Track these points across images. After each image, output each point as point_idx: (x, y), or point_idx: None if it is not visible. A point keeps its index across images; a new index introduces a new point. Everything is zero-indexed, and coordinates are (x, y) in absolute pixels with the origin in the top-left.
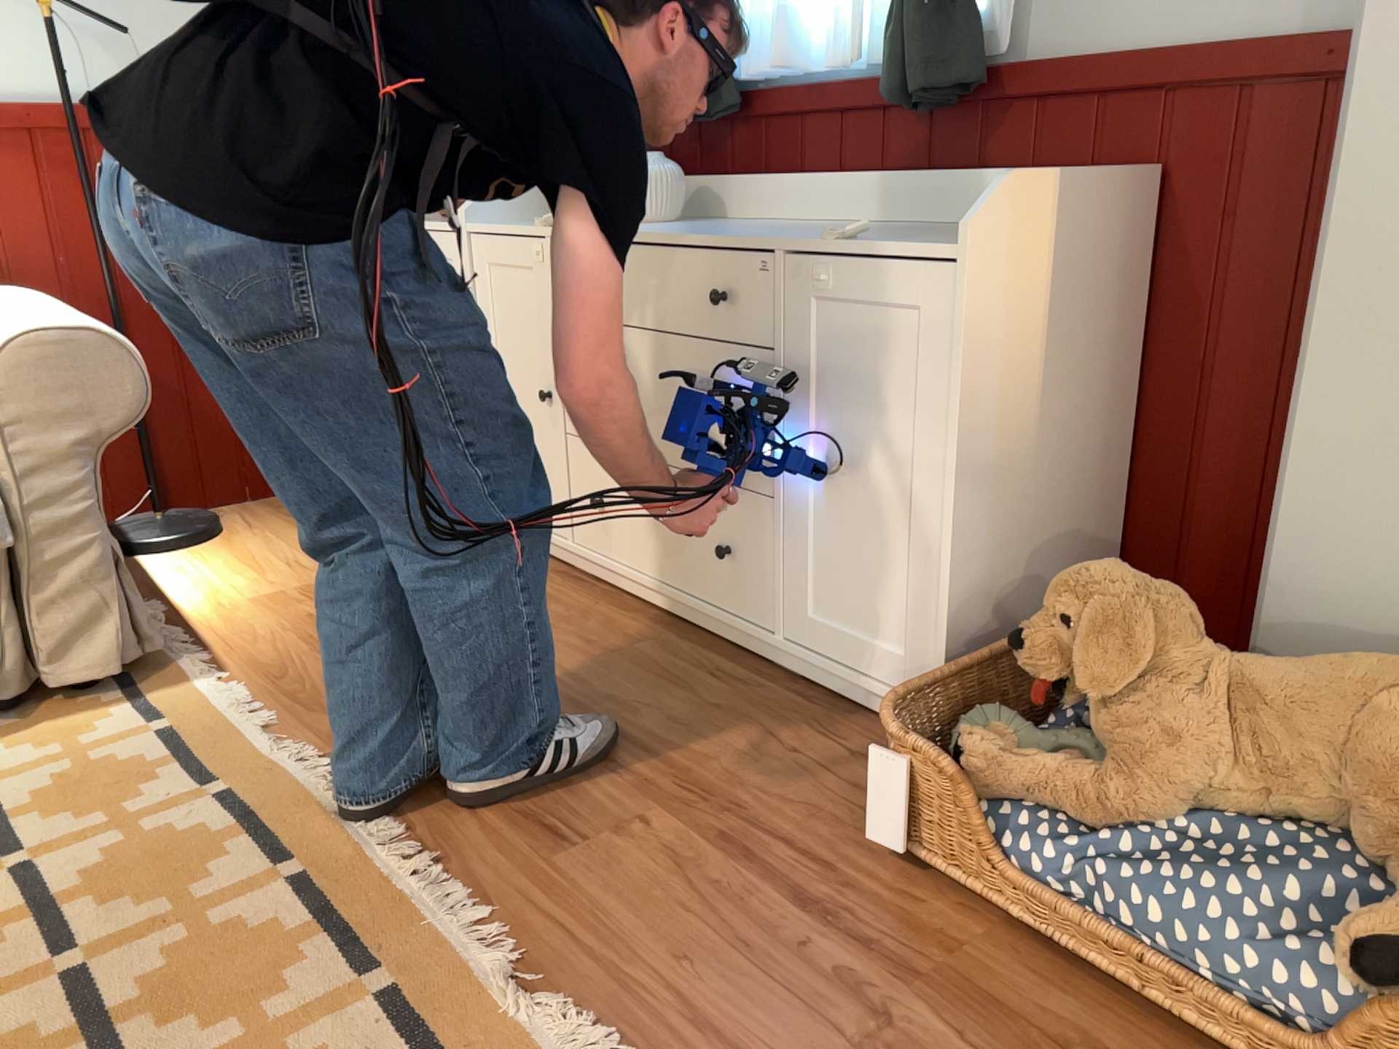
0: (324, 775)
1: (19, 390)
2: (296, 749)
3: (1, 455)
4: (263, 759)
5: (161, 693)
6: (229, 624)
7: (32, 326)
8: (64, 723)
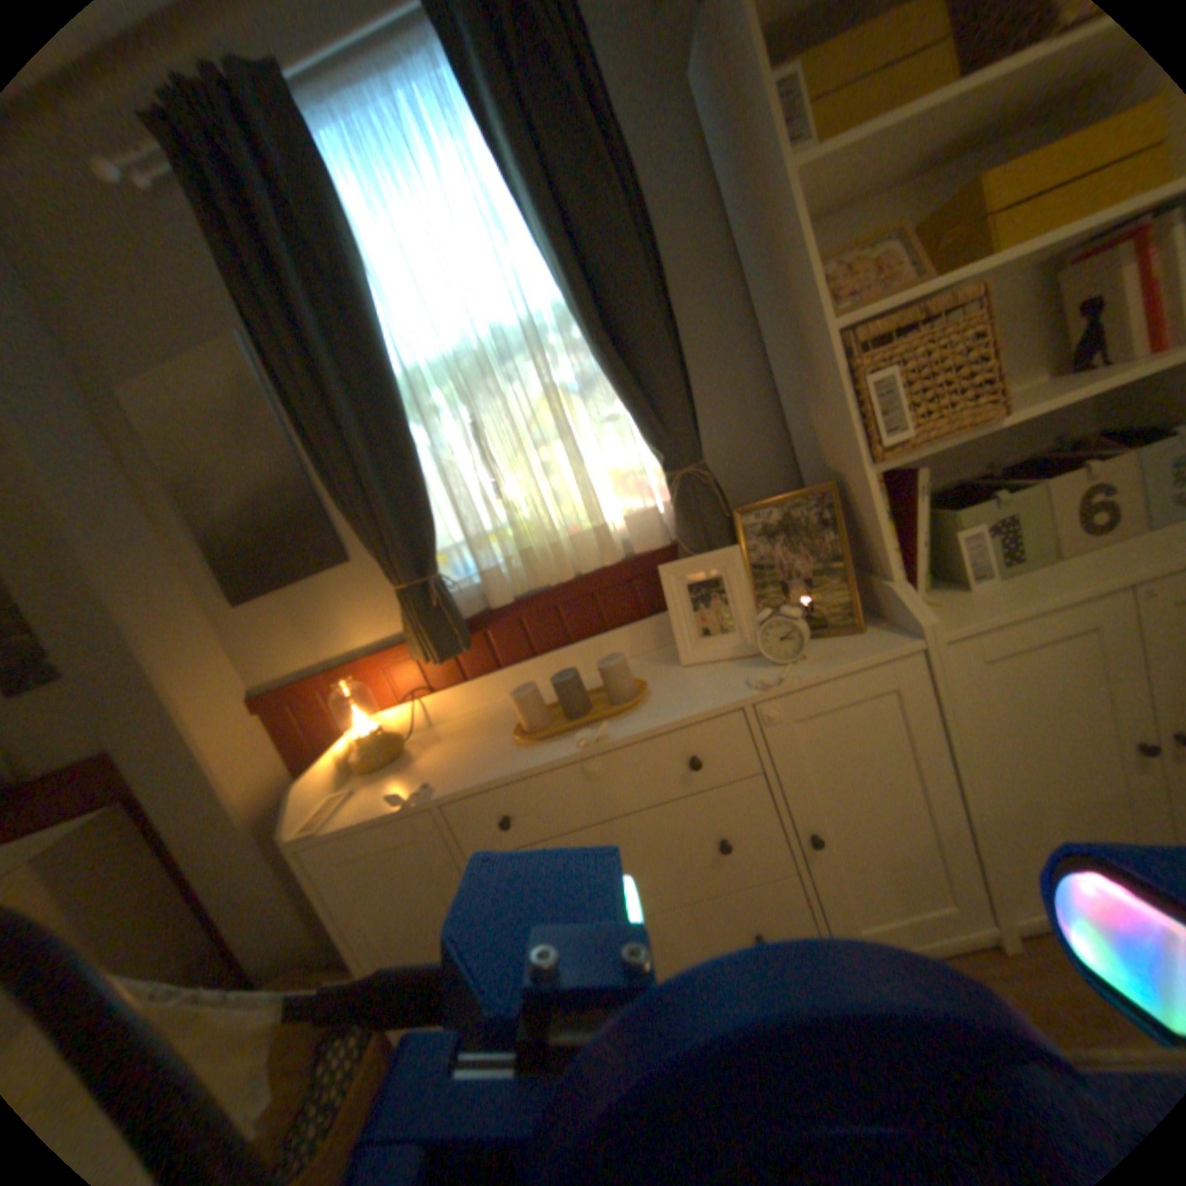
0: None
1: None
2: None
3: None
4: None
5: None
6: None
7: None
8: None
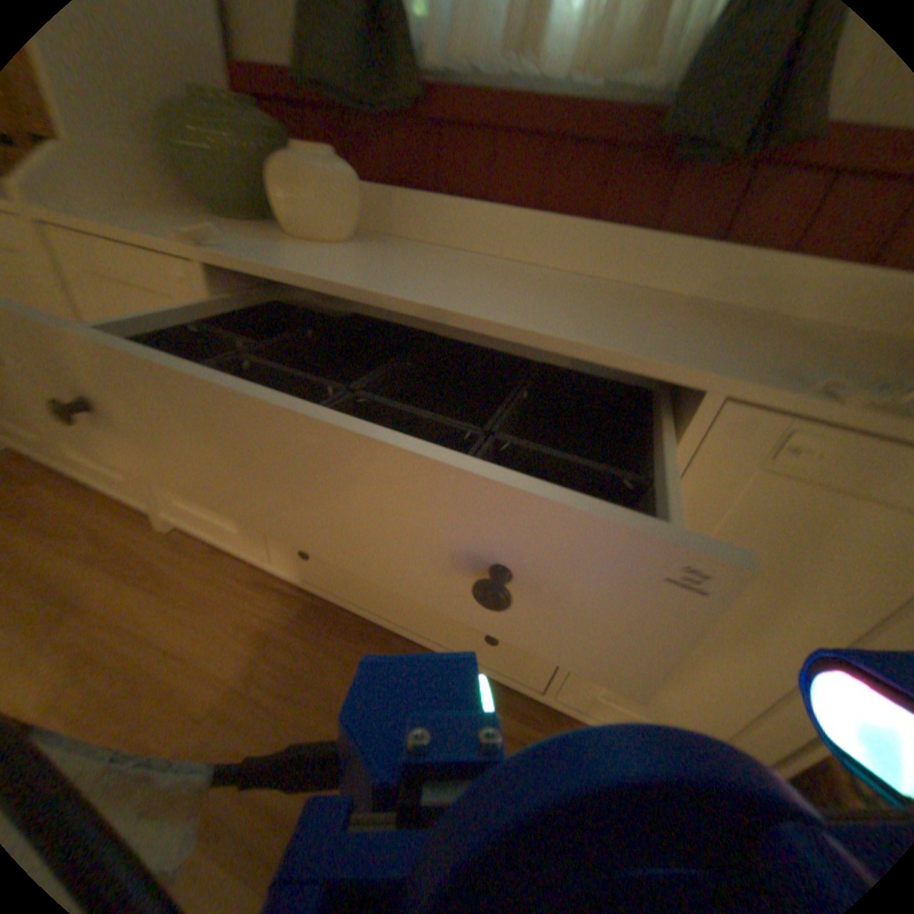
0: None
1: None
2: None
3: None
4: None
5: None
6: None
7: None
8: None
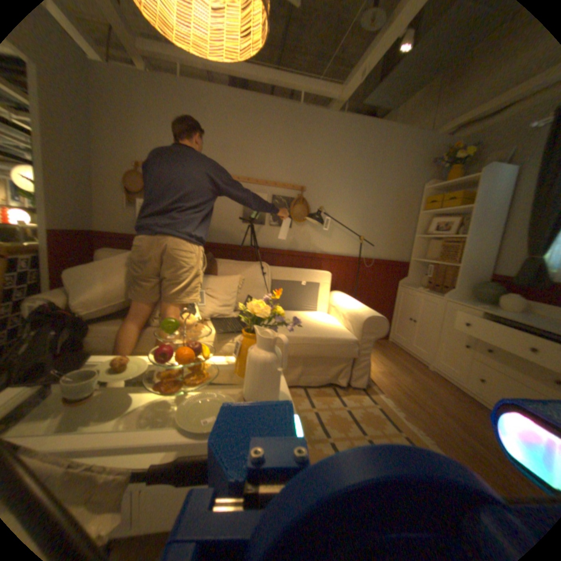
0: (430, 443)
1: (367, 327)
2: (417, 430)
3: (359, 338)
4: (411, 430)
5: (373, 396)
6: (377, 378)
7: (370, 313)
8: (356, 397)
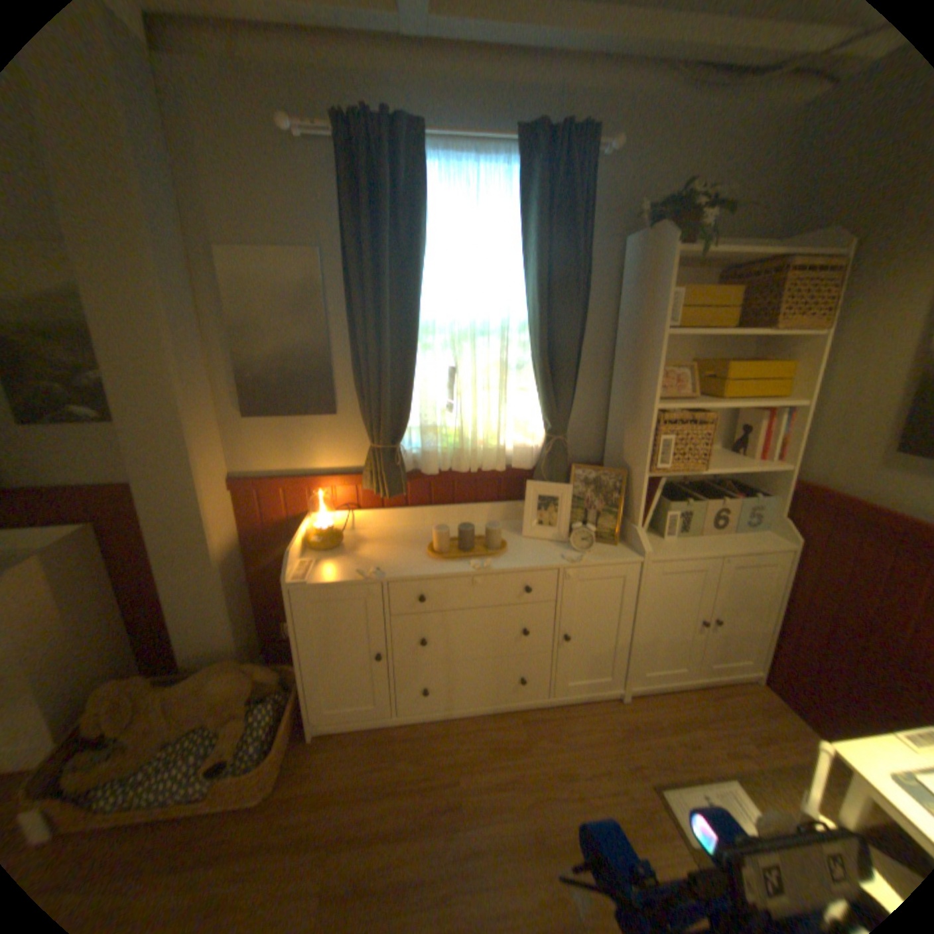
0: None
1: None
2: None
3: None
4: None
5: None
6: None
7: None
8: None
